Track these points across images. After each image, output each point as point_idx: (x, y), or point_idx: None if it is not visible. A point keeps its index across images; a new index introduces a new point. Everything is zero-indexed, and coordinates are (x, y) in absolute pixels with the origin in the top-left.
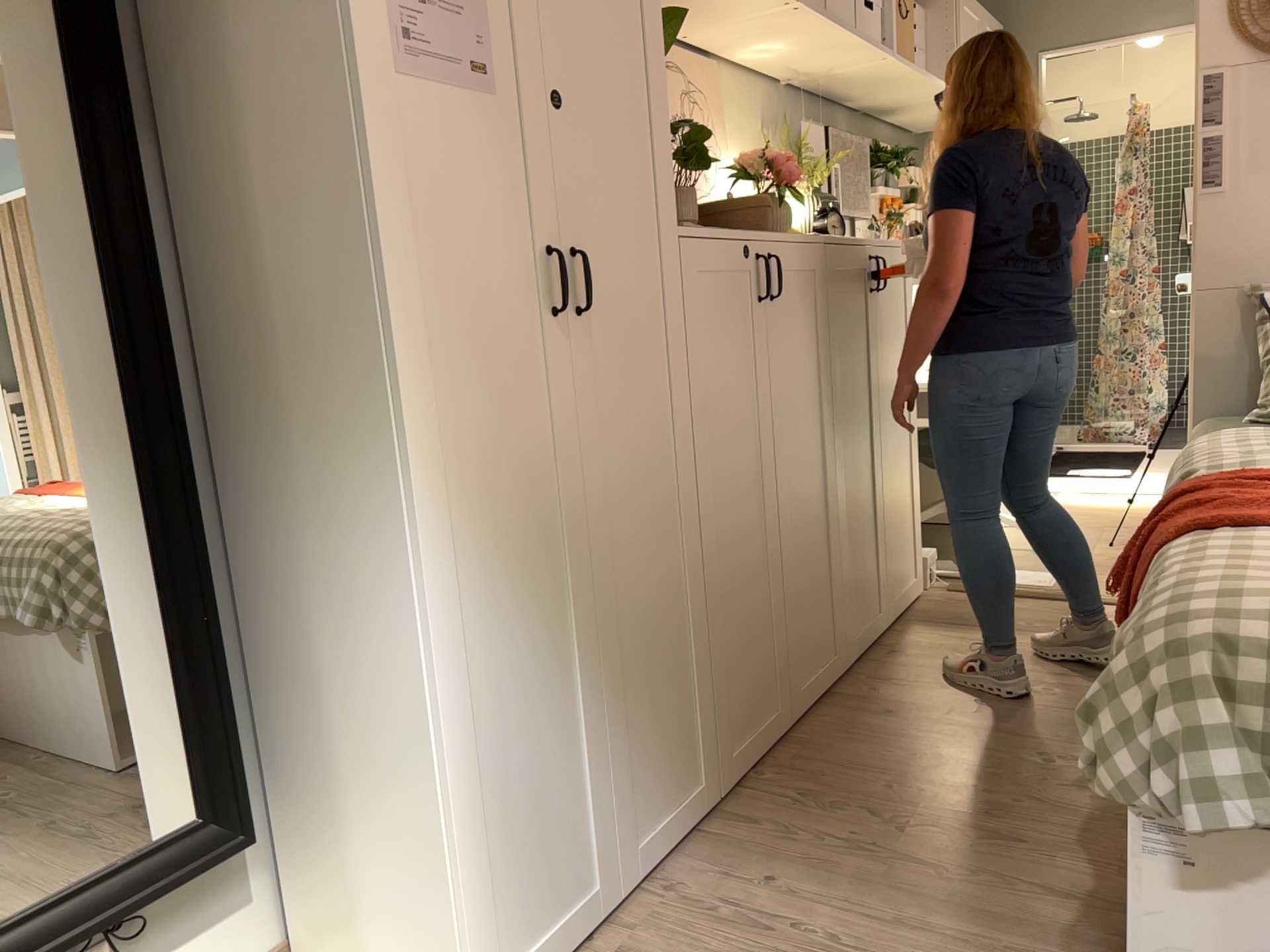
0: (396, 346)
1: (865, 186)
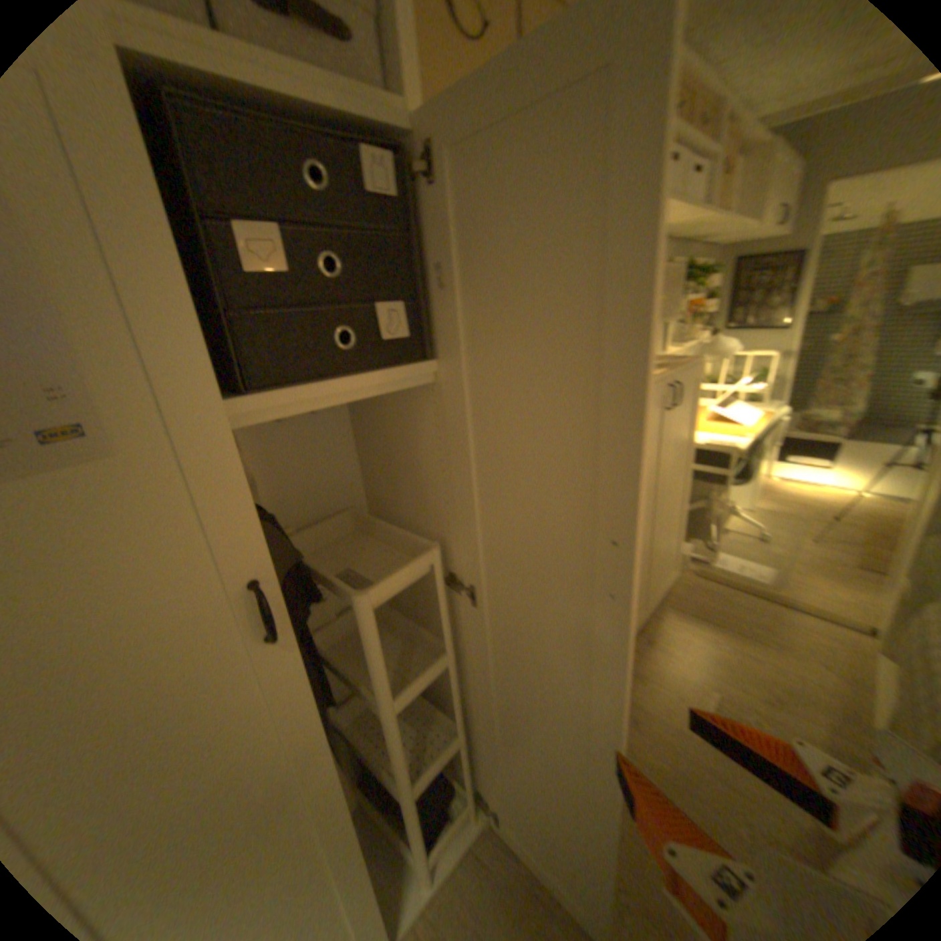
0: None
1: (679, 294)
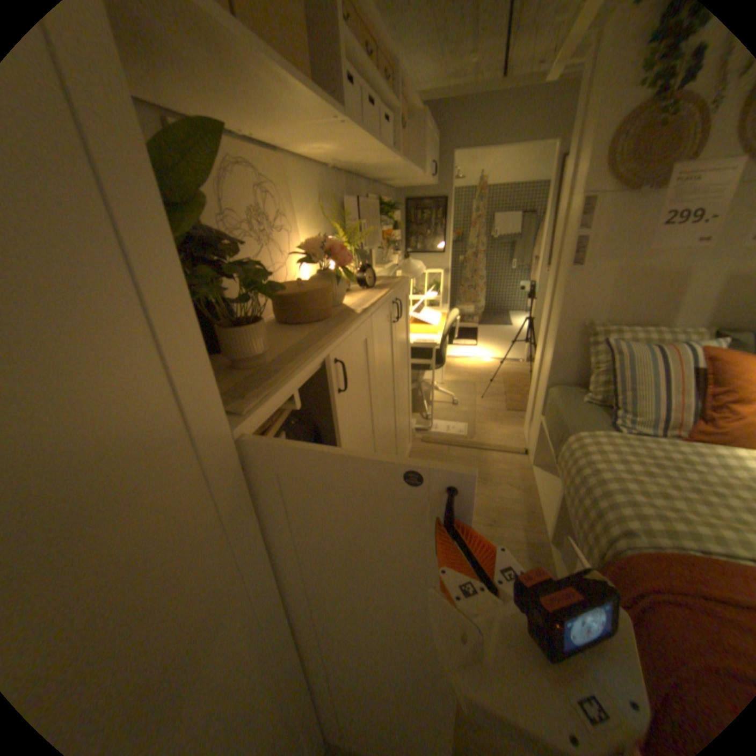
0: None
1: (376, 225)
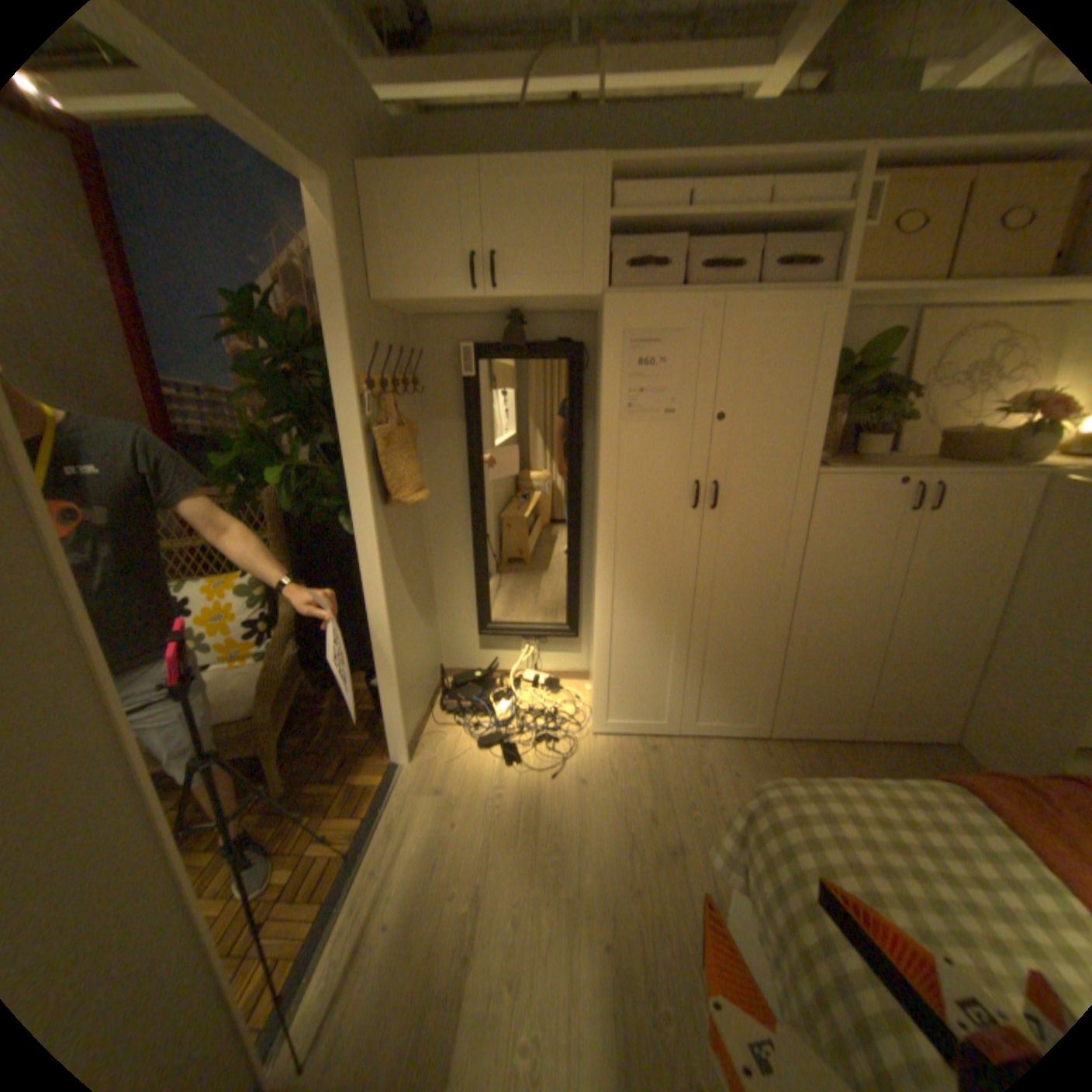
0: (605, 517)
1: None
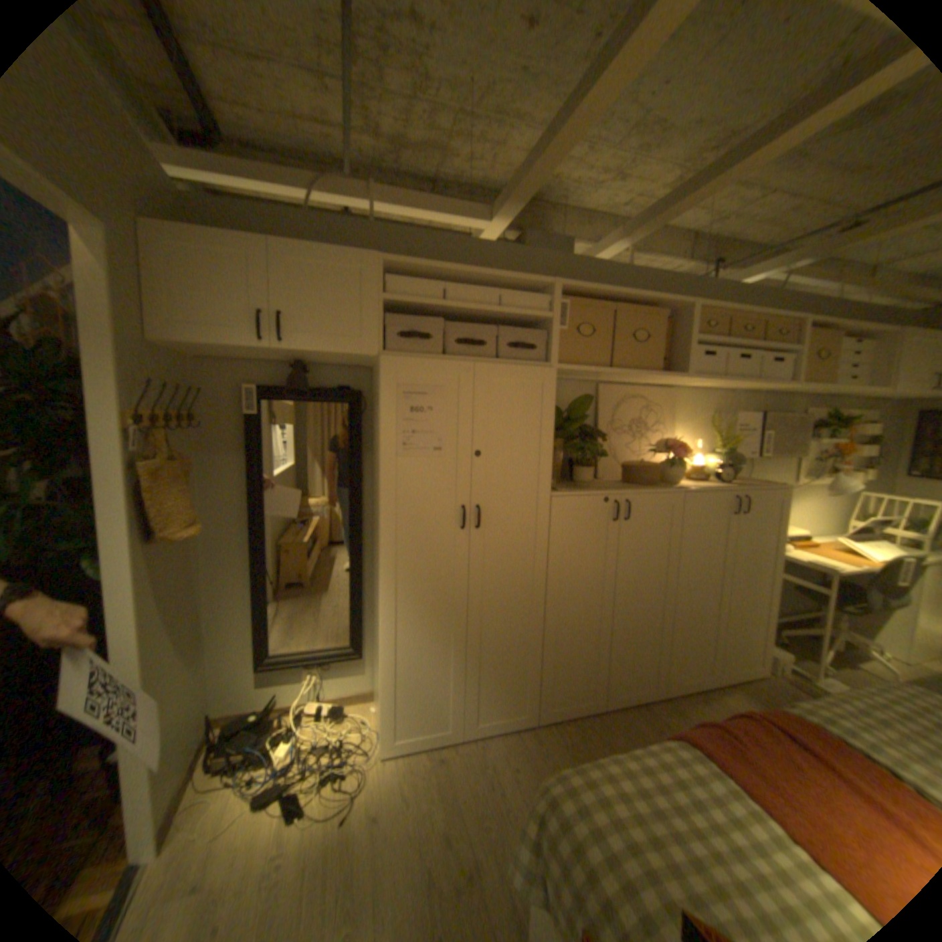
0: (385, 540)
1: (813, 438)
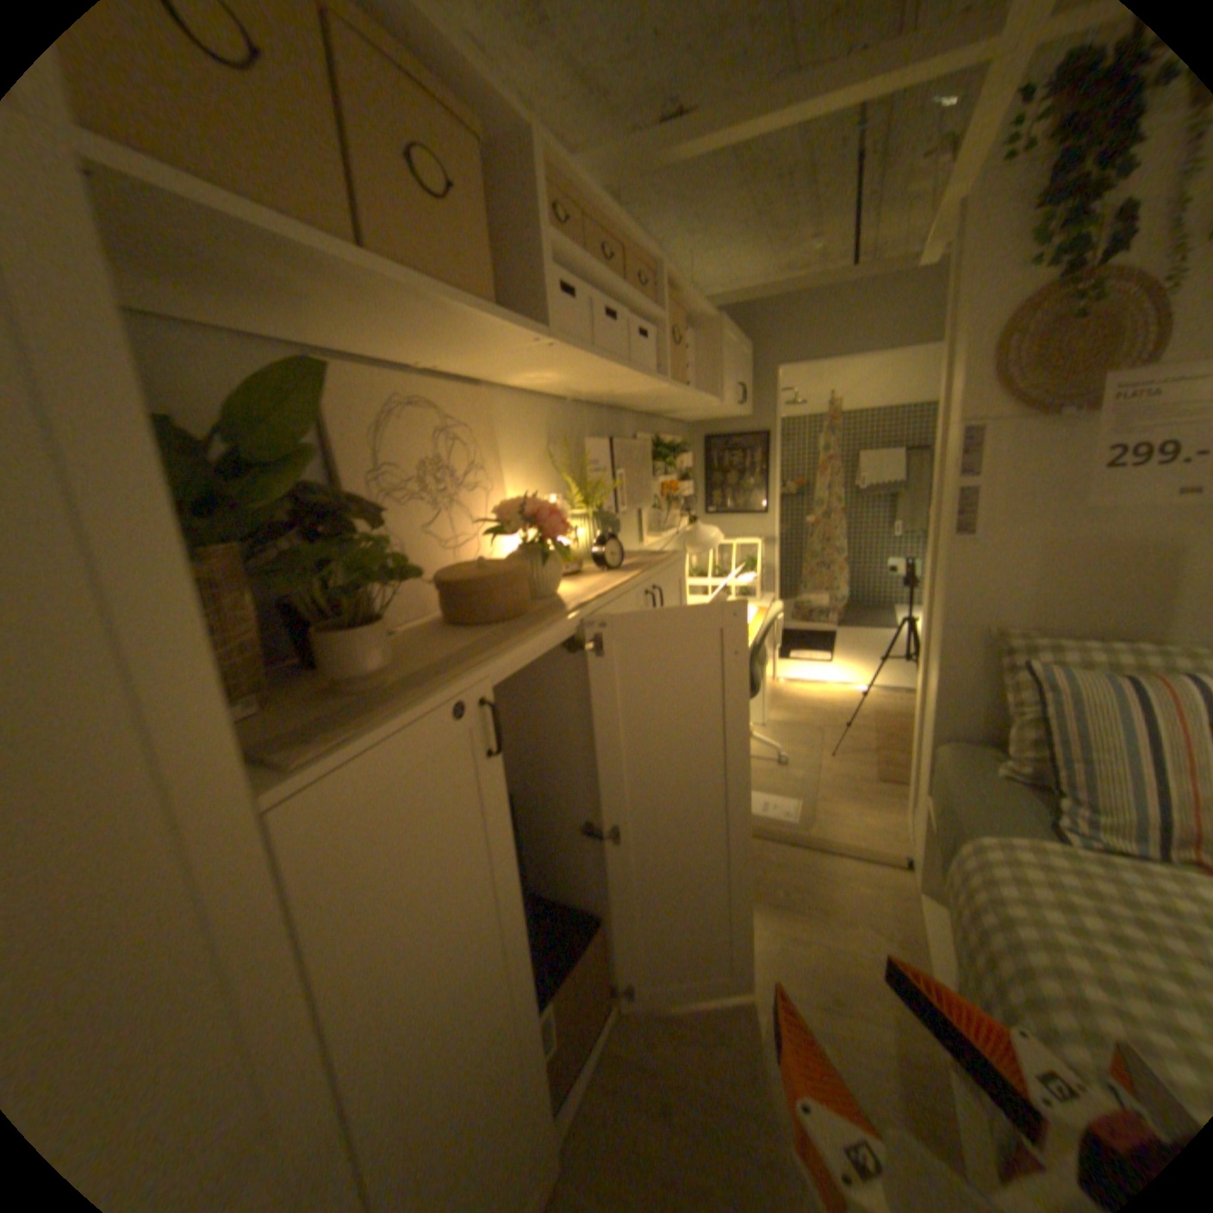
0: None
1: (647, 475)
